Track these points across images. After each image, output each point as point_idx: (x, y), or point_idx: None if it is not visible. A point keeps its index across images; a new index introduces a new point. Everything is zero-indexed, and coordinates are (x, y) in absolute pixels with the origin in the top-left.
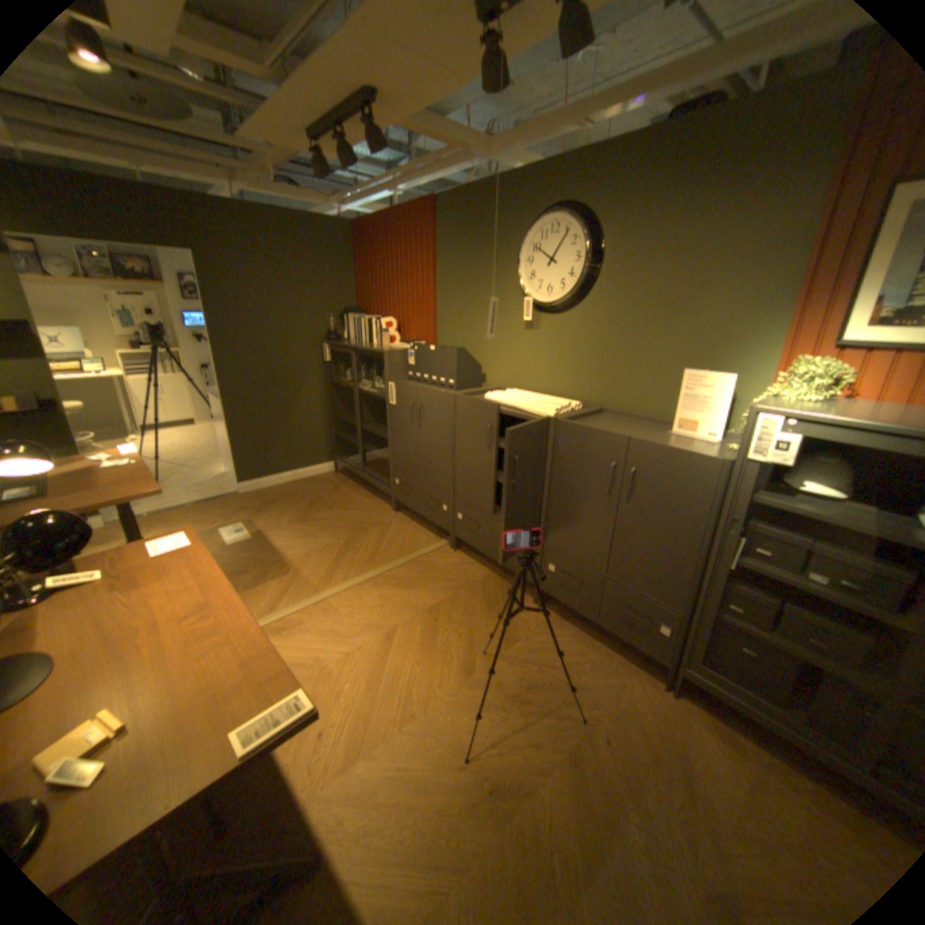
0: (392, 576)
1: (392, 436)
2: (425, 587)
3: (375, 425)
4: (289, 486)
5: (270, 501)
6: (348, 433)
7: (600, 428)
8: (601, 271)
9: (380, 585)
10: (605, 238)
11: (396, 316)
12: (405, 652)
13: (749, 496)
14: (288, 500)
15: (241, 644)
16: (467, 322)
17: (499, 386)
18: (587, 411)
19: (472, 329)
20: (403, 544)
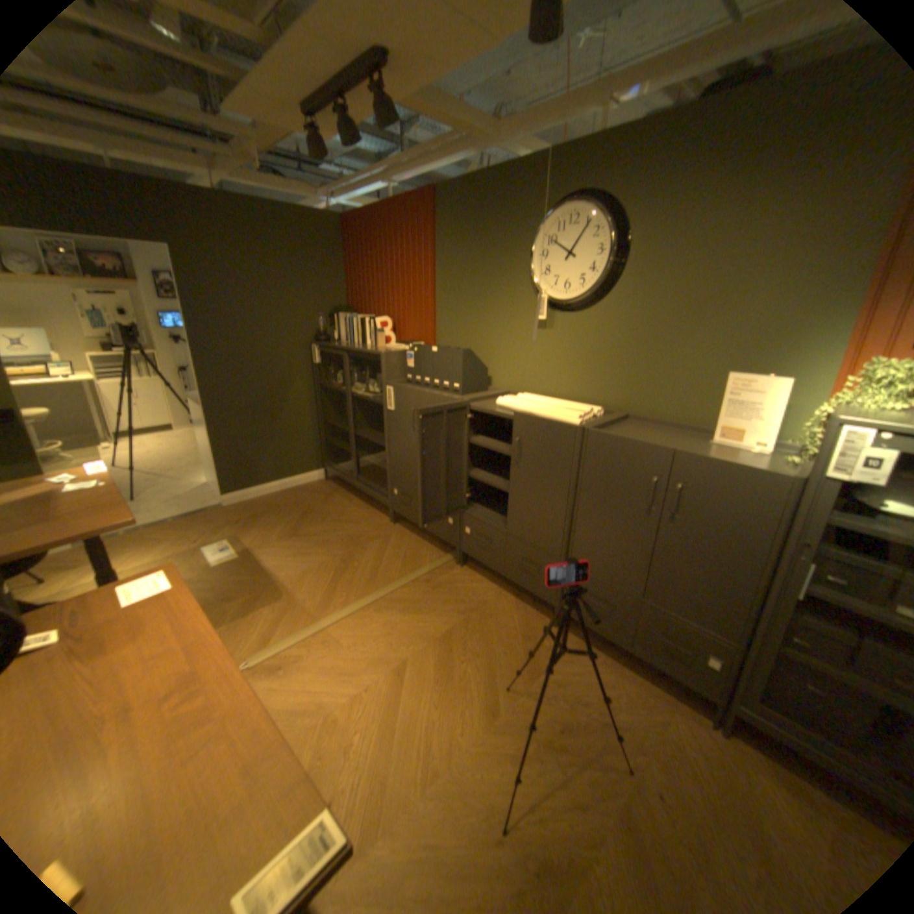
0: (397, 598)
1: (390, 443)
2: (433, 610)
3: (369, 430)
4: (277, 496)
5: (257, 513)
6: (339, 438)
7: (637, 438)
8: (626, 265)
9: (384, 609)
10: (632, 229)
11: (391, 315)
12: (419, 691)
13: (825, 519)
14: (276, 512)
15: (241, 735)
16: (471, 321)
17: (507, 389)
18: (612, 417)
19: (476, 328)
20: (404, 560)
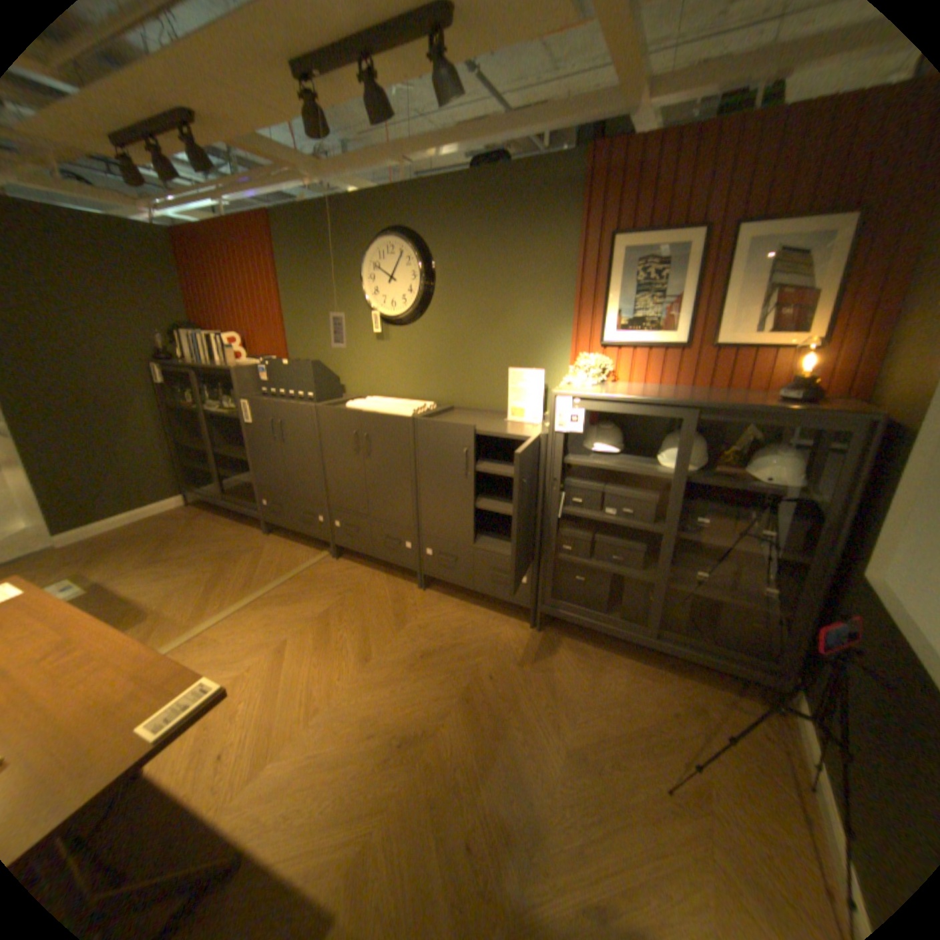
0: (273, 595)
1: (252, 455)
2: (309, 598)
3: (229, 447)
4: (126, 528)
5: (102, 549)
6: (195, 459)
7: (450, 422)
8: (435, 288)
9: (261, 606)
10: (434, 261)
11: (238, 330)
12: (298, 659)
13: (559, 460)
14: (127, 544)
15: (122, 663)
16: (319, 335)
17: (359, 395)
18: (440, 410)
19: (324, 342)
20: (279, 563)
